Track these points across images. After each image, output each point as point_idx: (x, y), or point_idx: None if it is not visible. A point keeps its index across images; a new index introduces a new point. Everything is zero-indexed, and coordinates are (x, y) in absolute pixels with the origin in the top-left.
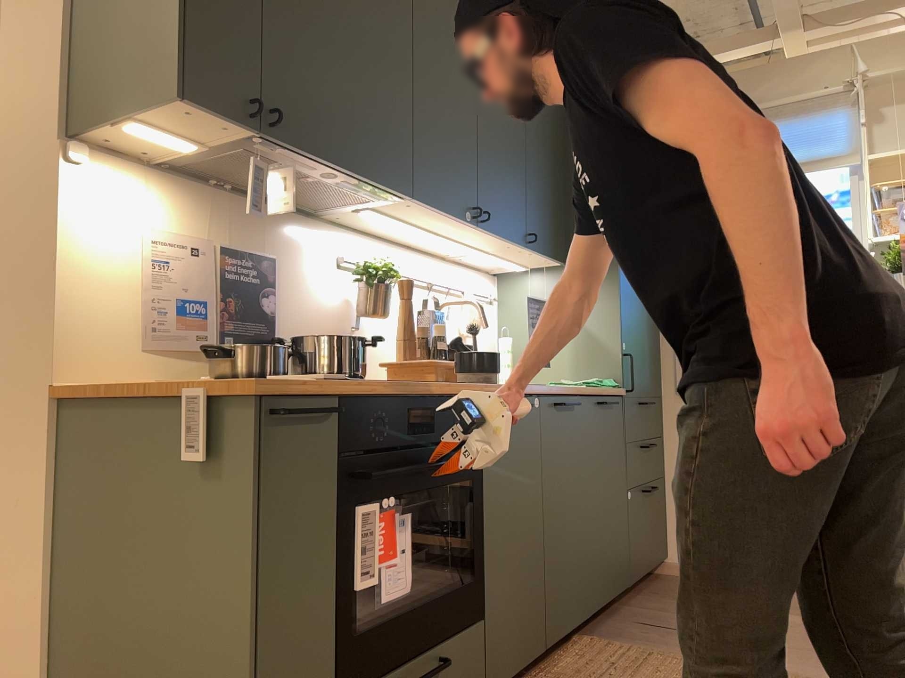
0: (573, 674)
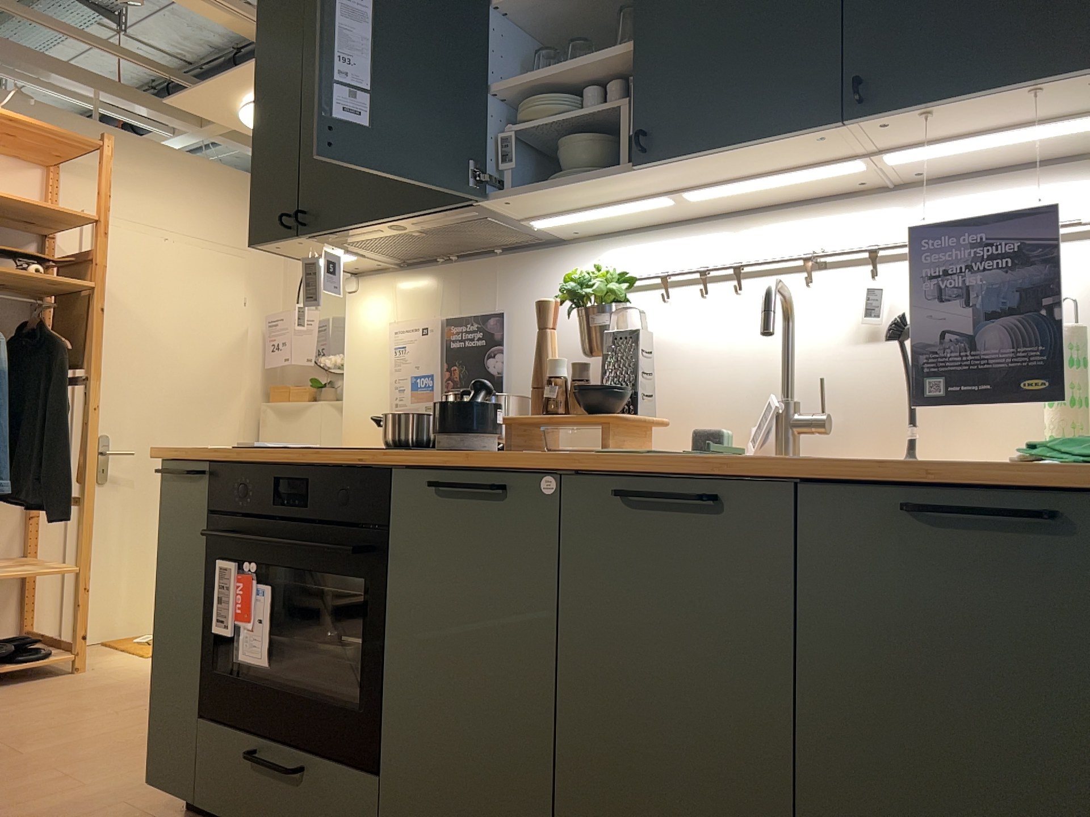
0: None
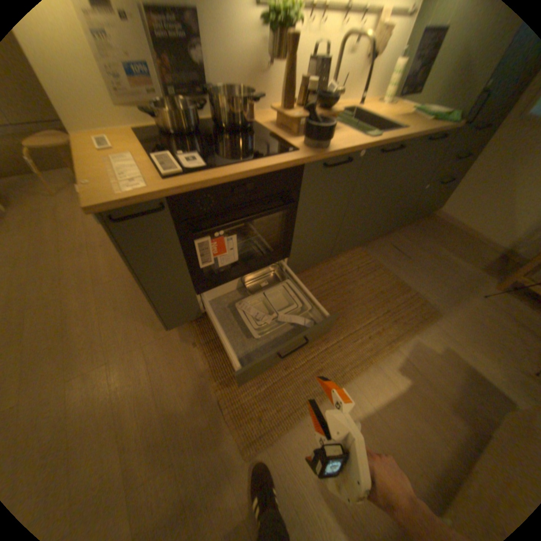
0: (337, 268)
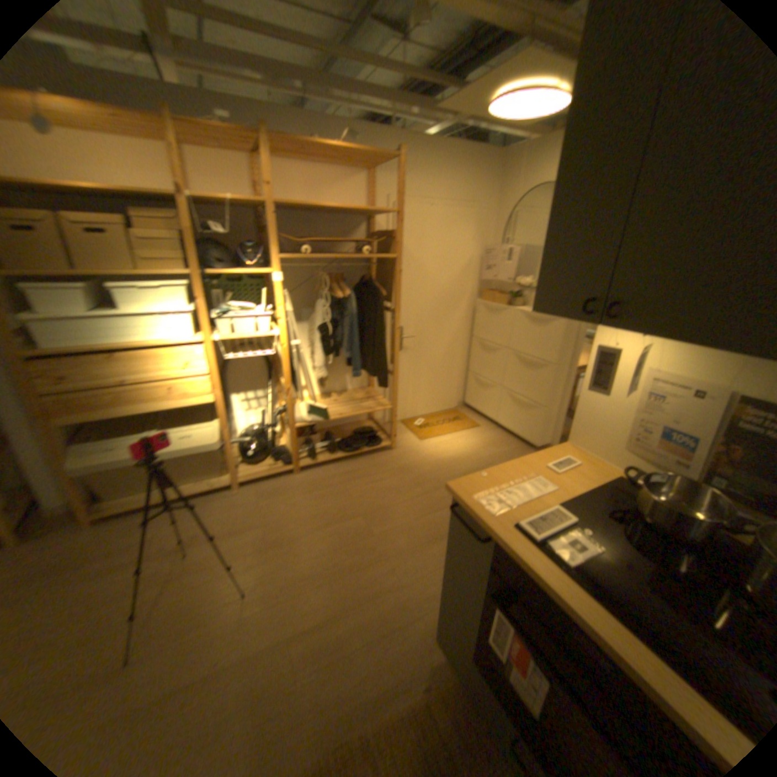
0: None
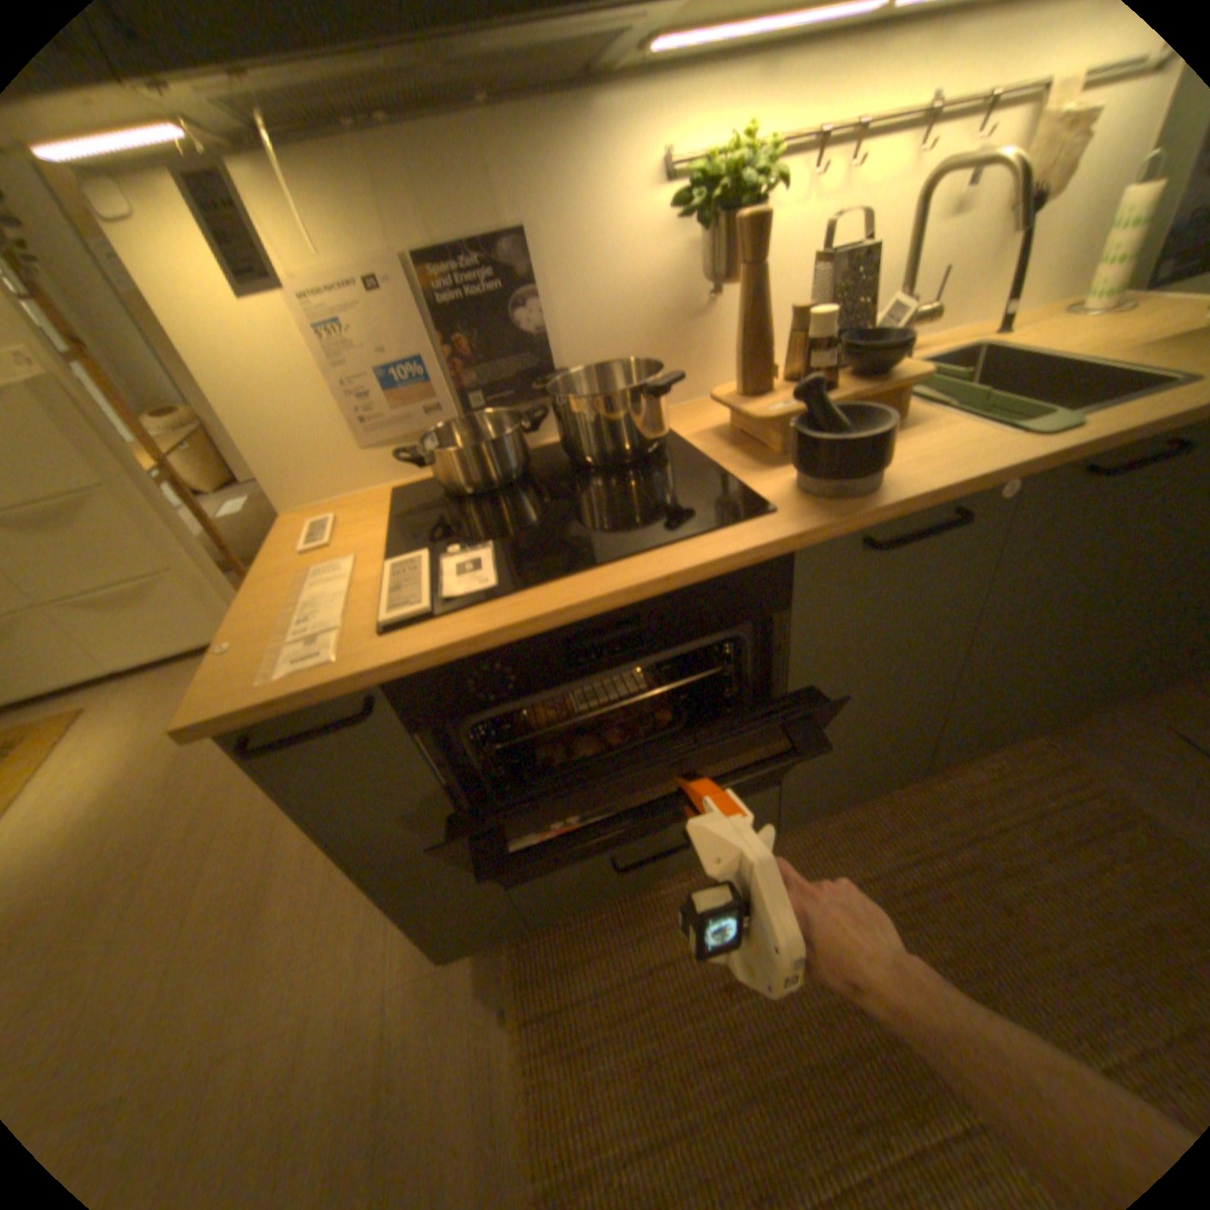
0: (960, 808)
